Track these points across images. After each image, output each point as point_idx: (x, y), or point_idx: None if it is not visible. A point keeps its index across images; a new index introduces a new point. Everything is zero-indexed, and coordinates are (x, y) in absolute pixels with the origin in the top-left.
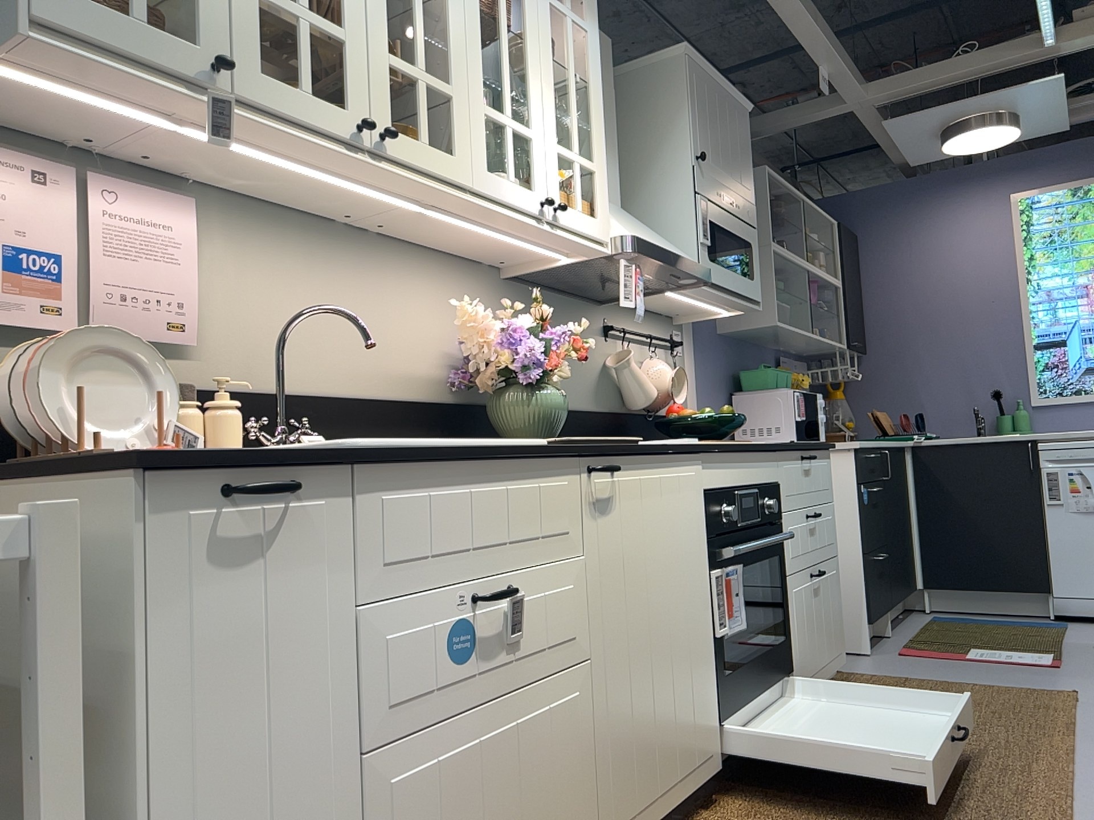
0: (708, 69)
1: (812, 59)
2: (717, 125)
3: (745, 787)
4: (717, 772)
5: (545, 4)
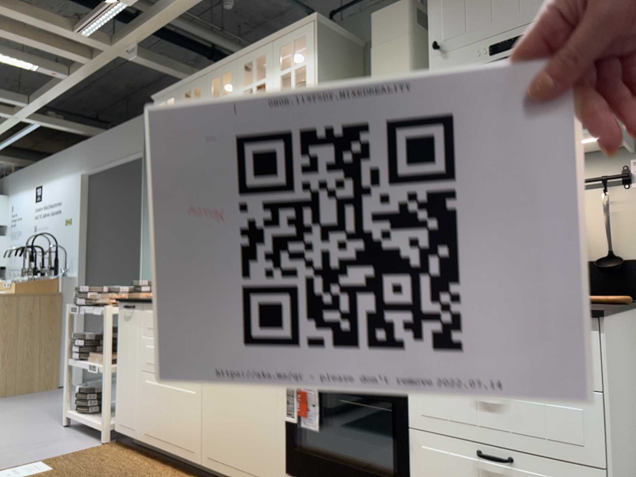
0: None
1: None
2: None
3: None
4: None
5: (276, 80)
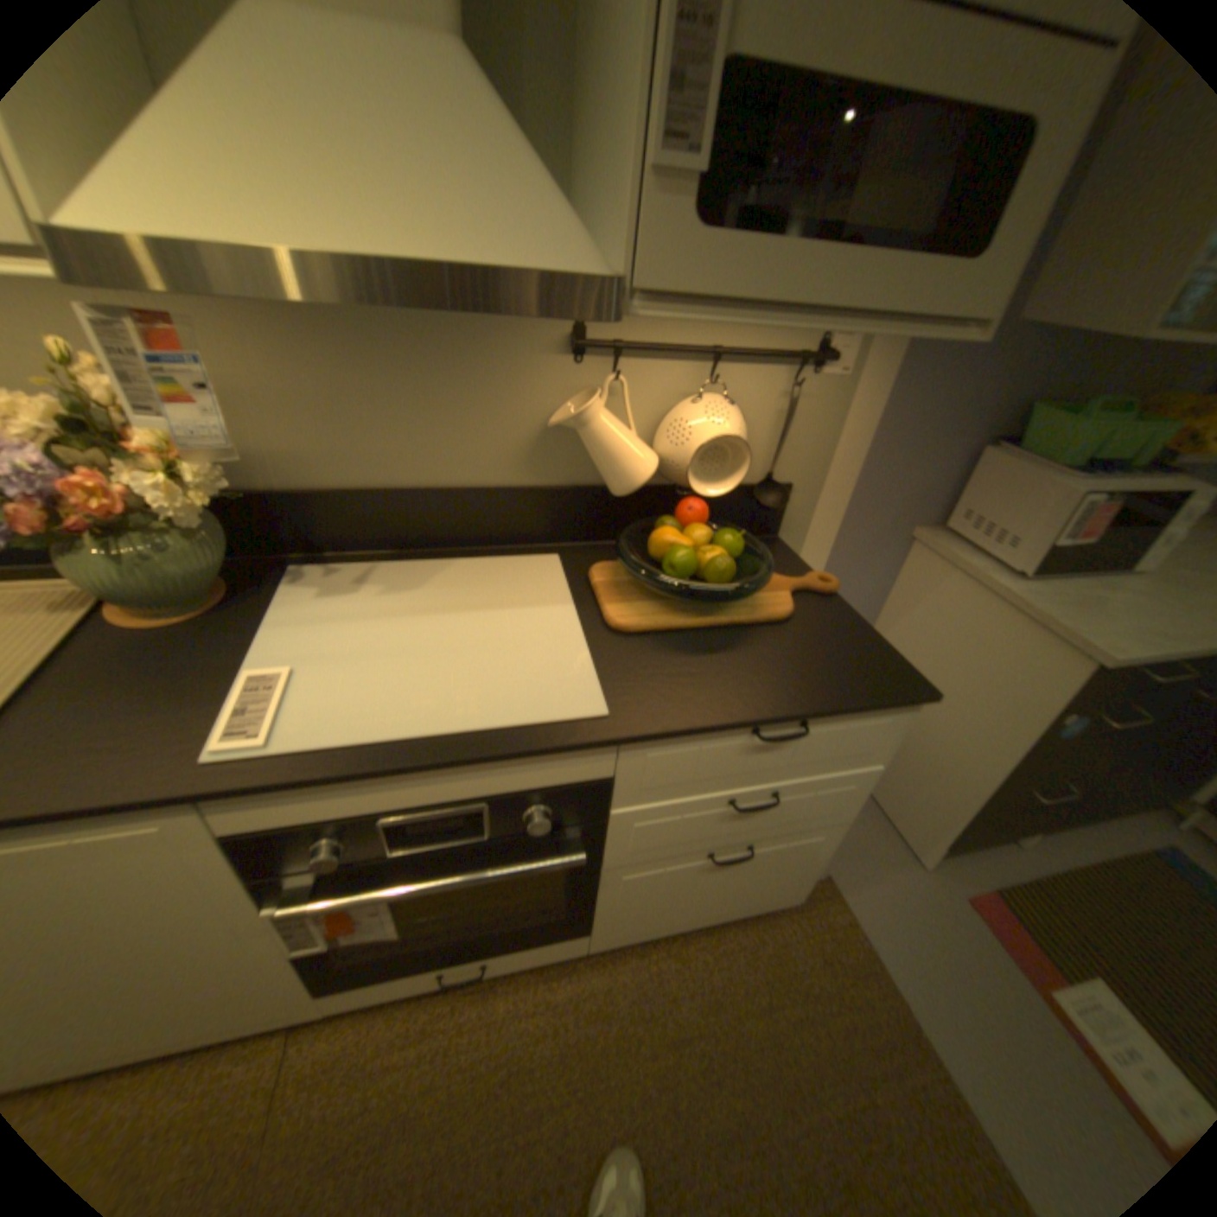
0: None
1: None
2: None
3: (381, 1025)
4: (306, 1021)
5: None
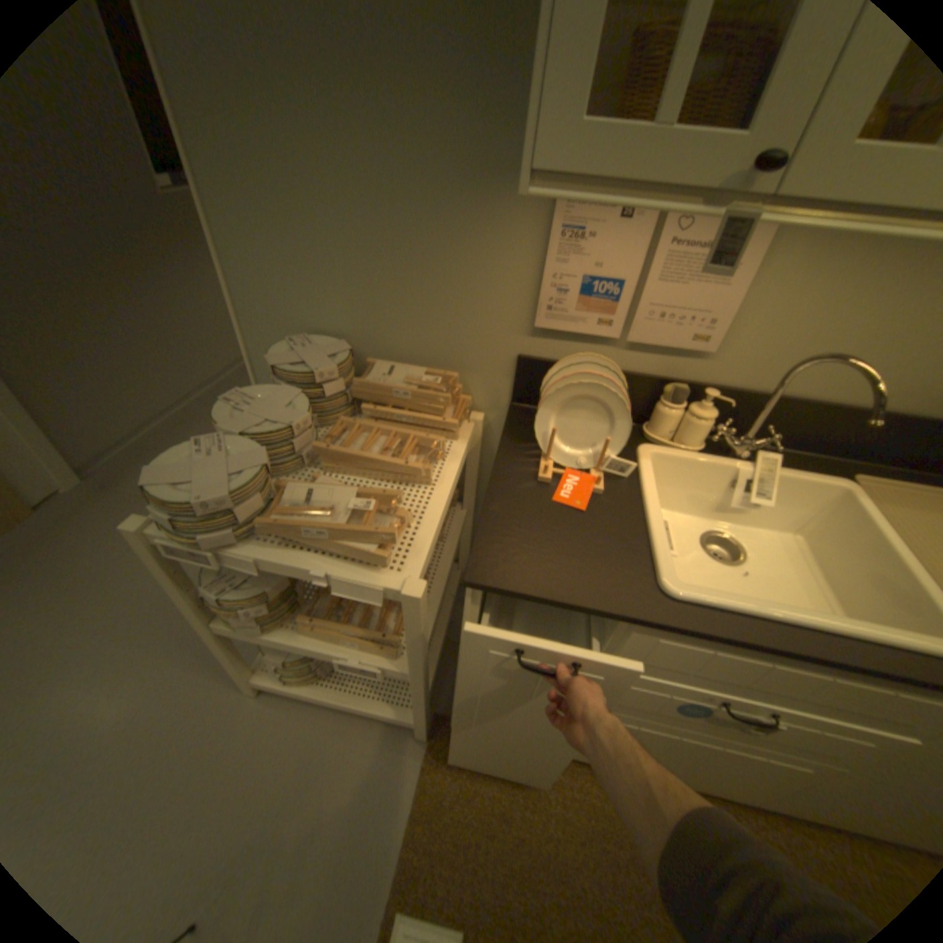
0: None
1: None
2: None
3: None
4: None
5: None
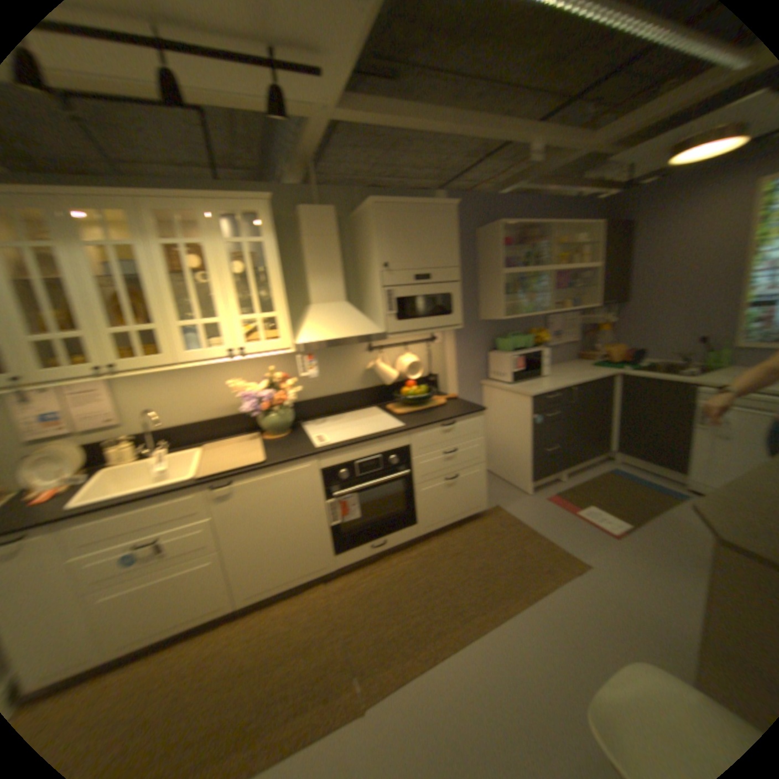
0: (396, 201)
1: (517, 143)
2: (409, 233)
3: (353, 576)
4: (329, 573)
5: (218, 246)
